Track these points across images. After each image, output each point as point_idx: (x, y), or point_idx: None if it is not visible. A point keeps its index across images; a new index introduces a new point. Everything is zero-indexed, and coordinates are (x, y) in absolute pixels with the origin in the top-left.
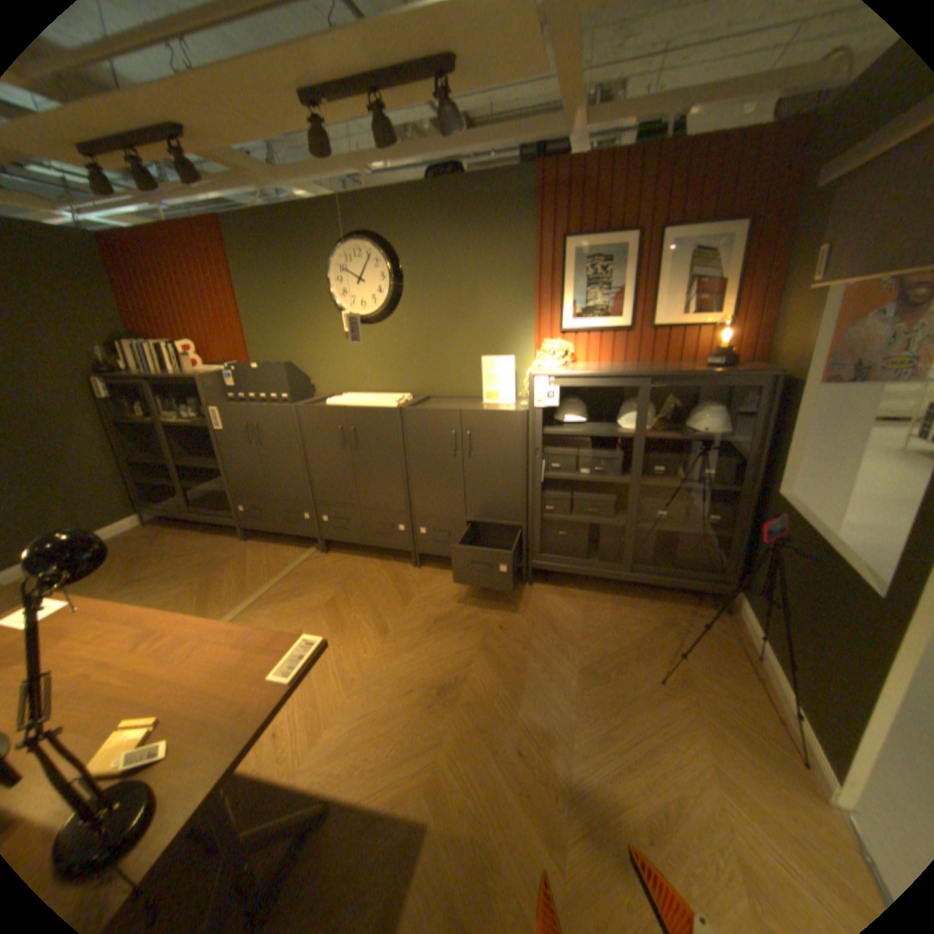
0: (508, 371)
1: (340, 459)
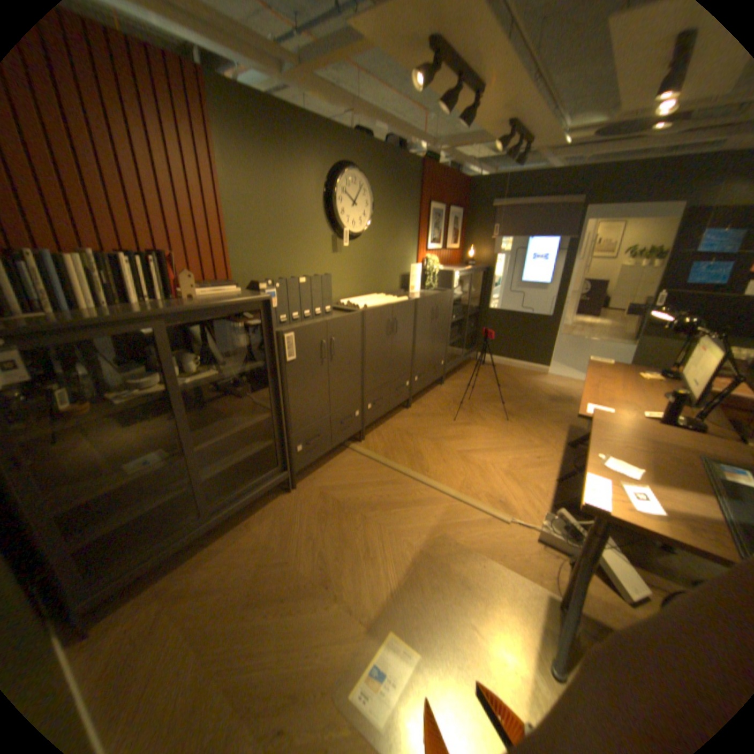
0: (419, 272)
1: (386, 347)
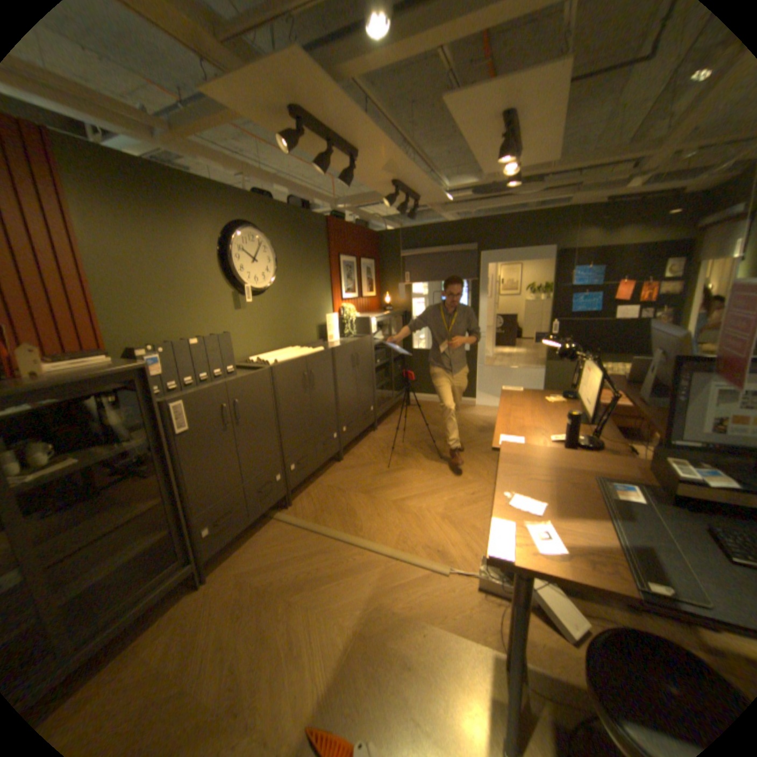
0: (335, 322)
1: (303, 402)
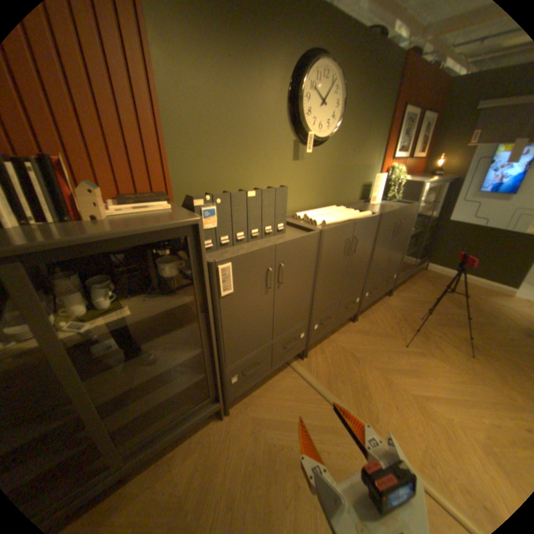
0: (383, 182)
1: (340, 268)
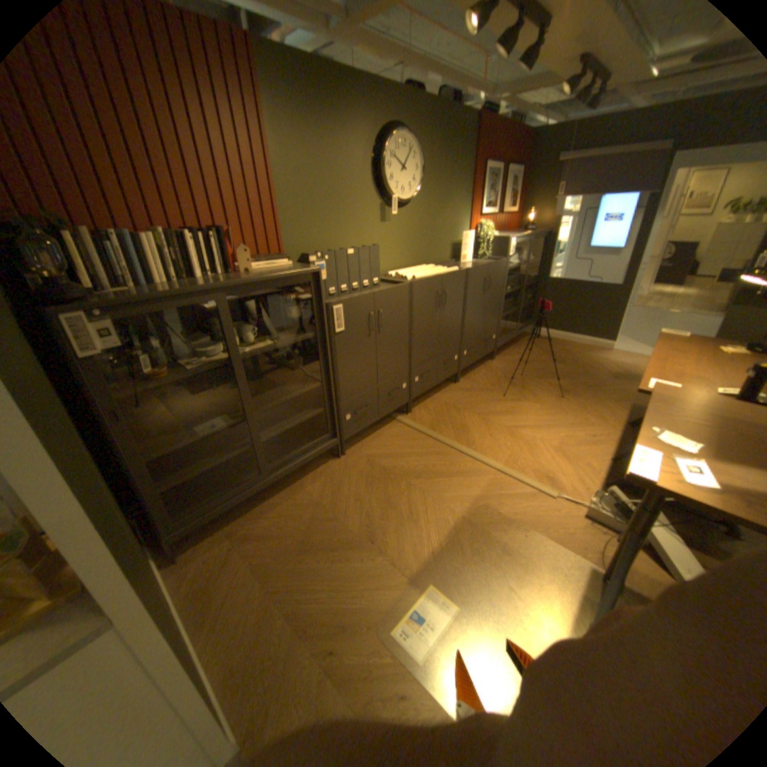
0: (472, 240)
1: (434, 320)
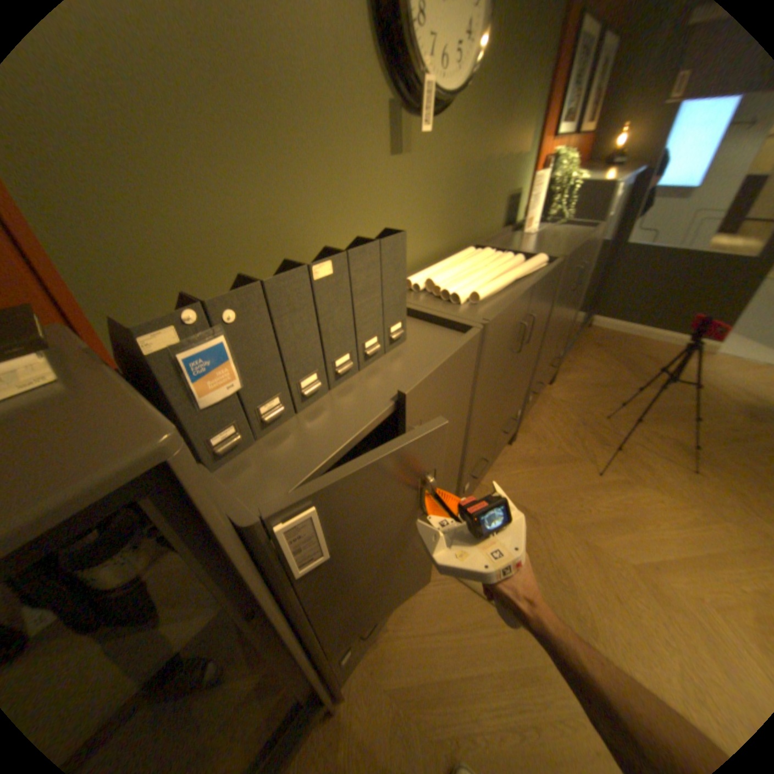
0: (543, 188)
1: (505, 378)
